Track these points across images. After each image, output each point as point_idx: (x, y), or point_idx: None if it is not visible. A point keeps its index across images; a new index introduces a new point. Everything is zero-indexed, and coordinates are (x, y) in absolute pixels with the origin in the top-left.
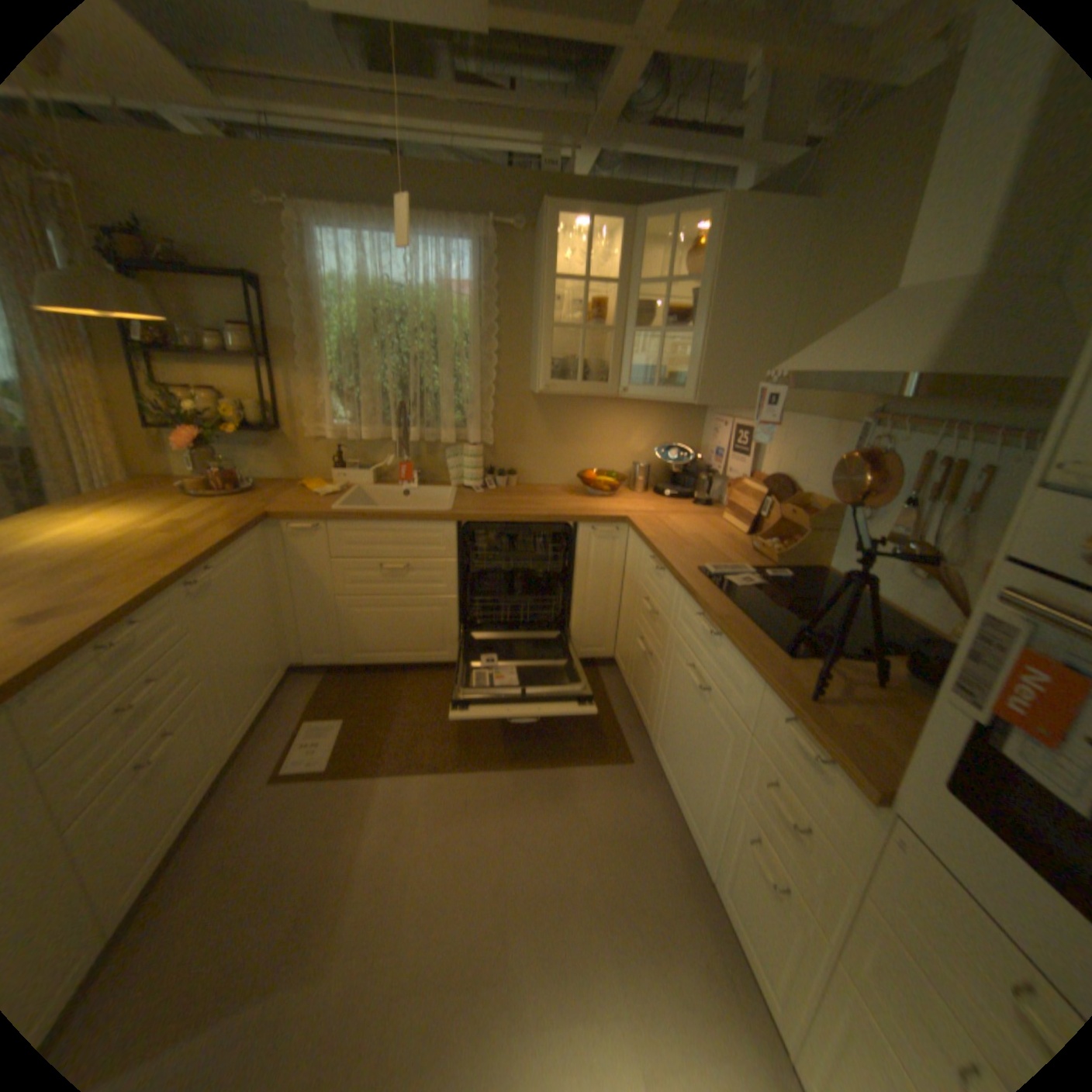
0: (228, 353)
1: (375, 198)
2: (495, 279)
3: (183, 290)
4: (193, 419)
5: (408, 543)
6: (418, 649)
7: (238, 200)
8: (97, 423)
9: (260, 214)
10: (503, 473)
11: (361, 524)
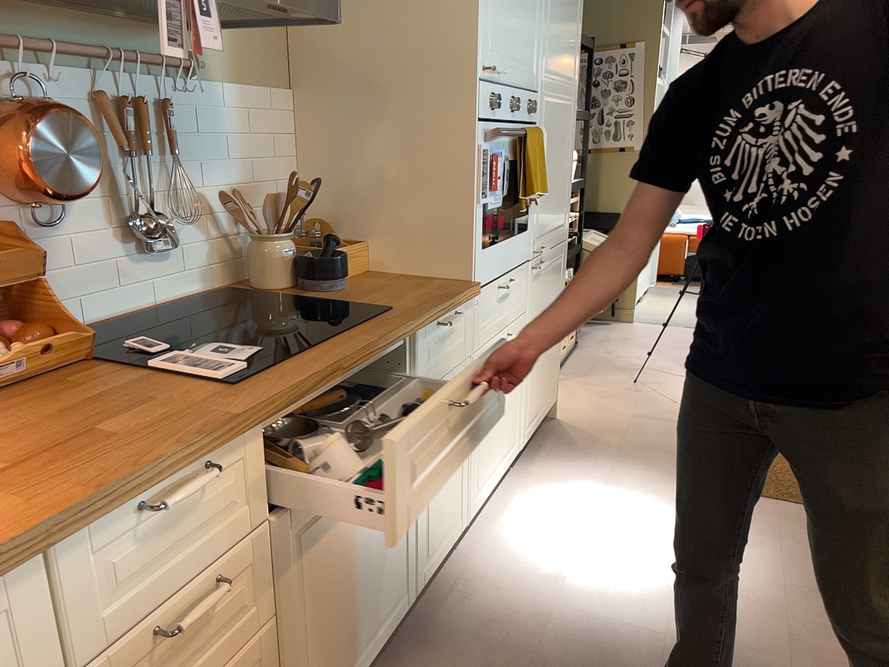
0: None
1: None
2: None
3: None
4: None
5: None
6: None
7: None
8: None
9: None
10: None
11: None
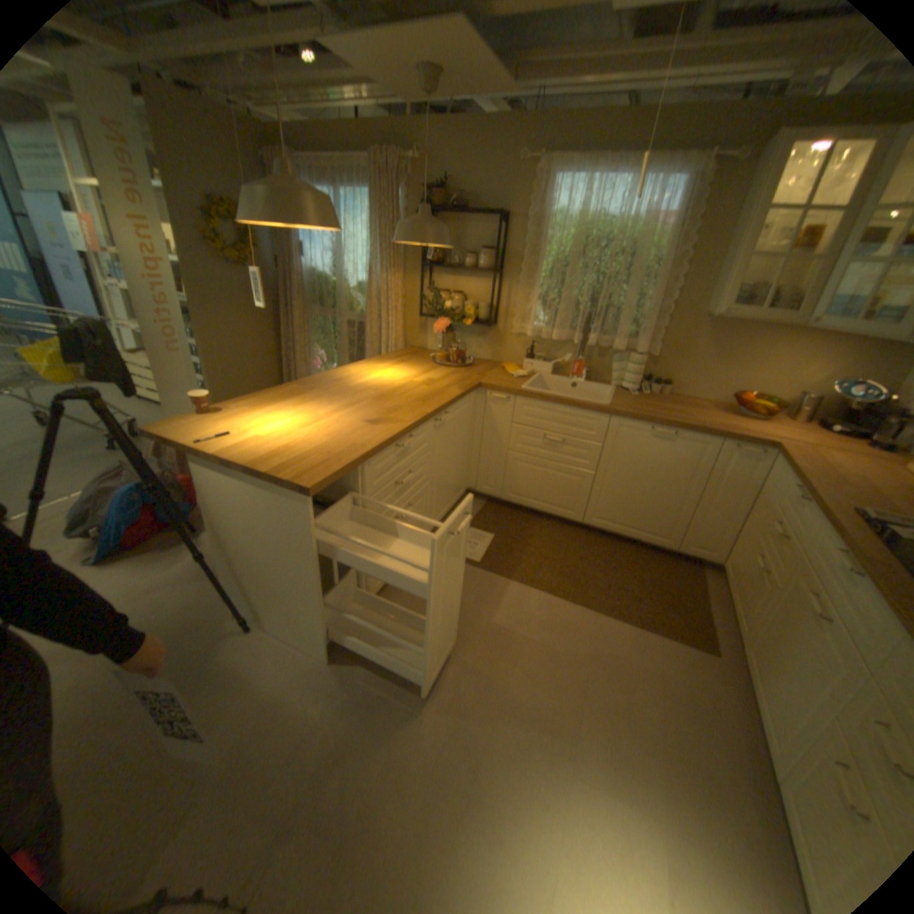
0: (477, 269)
1: (611, 144)
2: (702, 208)
3: (460, 225)
4: (448, 314)
5: (568, 424)
6: (553, 504)
7: (509, 157)
8: (396, 311)
9: (521, 166)
10: (660, 382)
11: (538, 403)
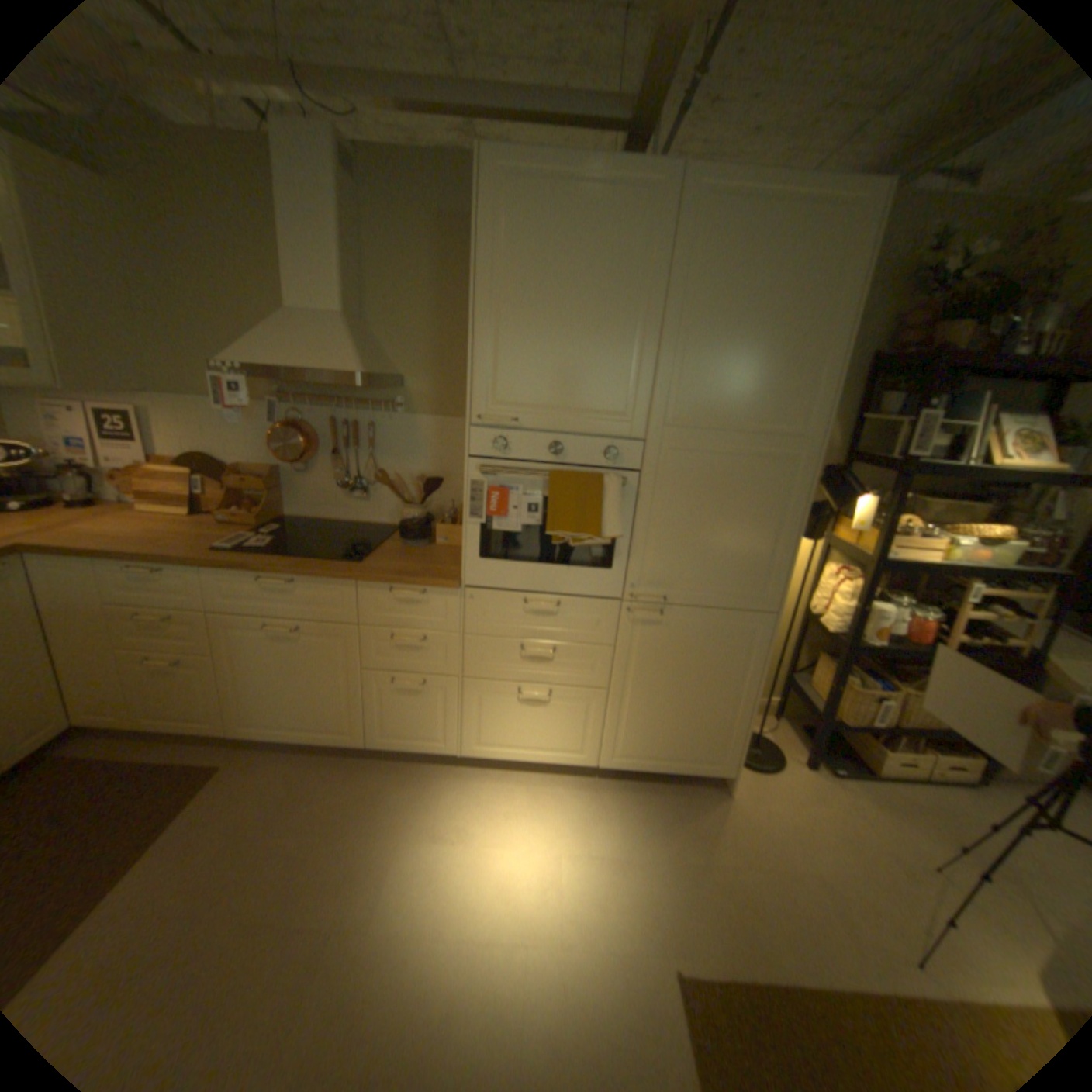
0: None
1: None
2: None
3: None
4: None
5: None
6: None
7: None
8: None
9: None
10: None
11: None
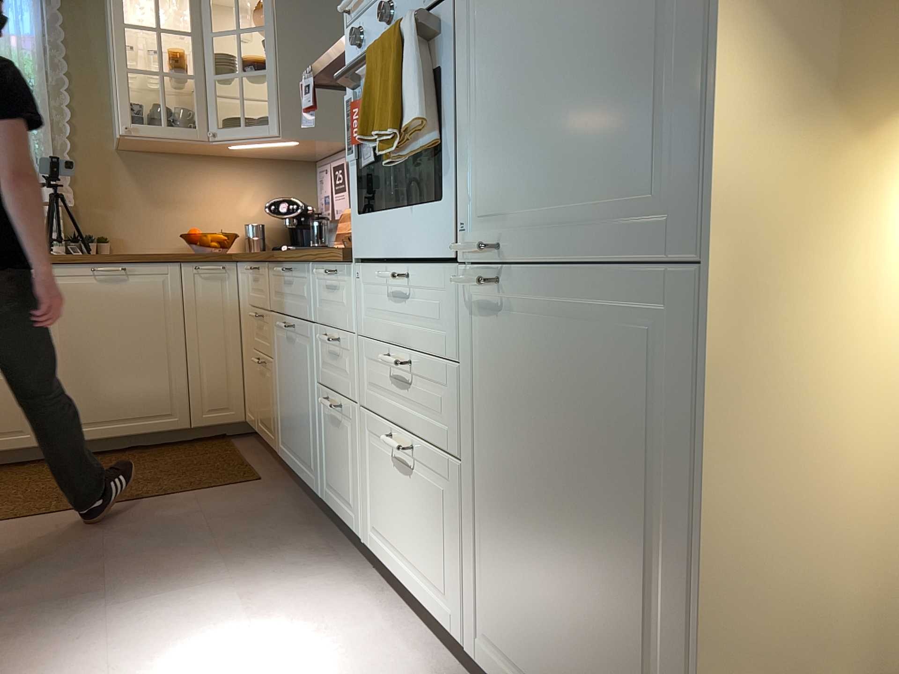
0: None
1: None
2: (61, 34)
3: None
4: None
5: None
6: None
7: None
8: None
9: None
10: (91, 238)
11: None
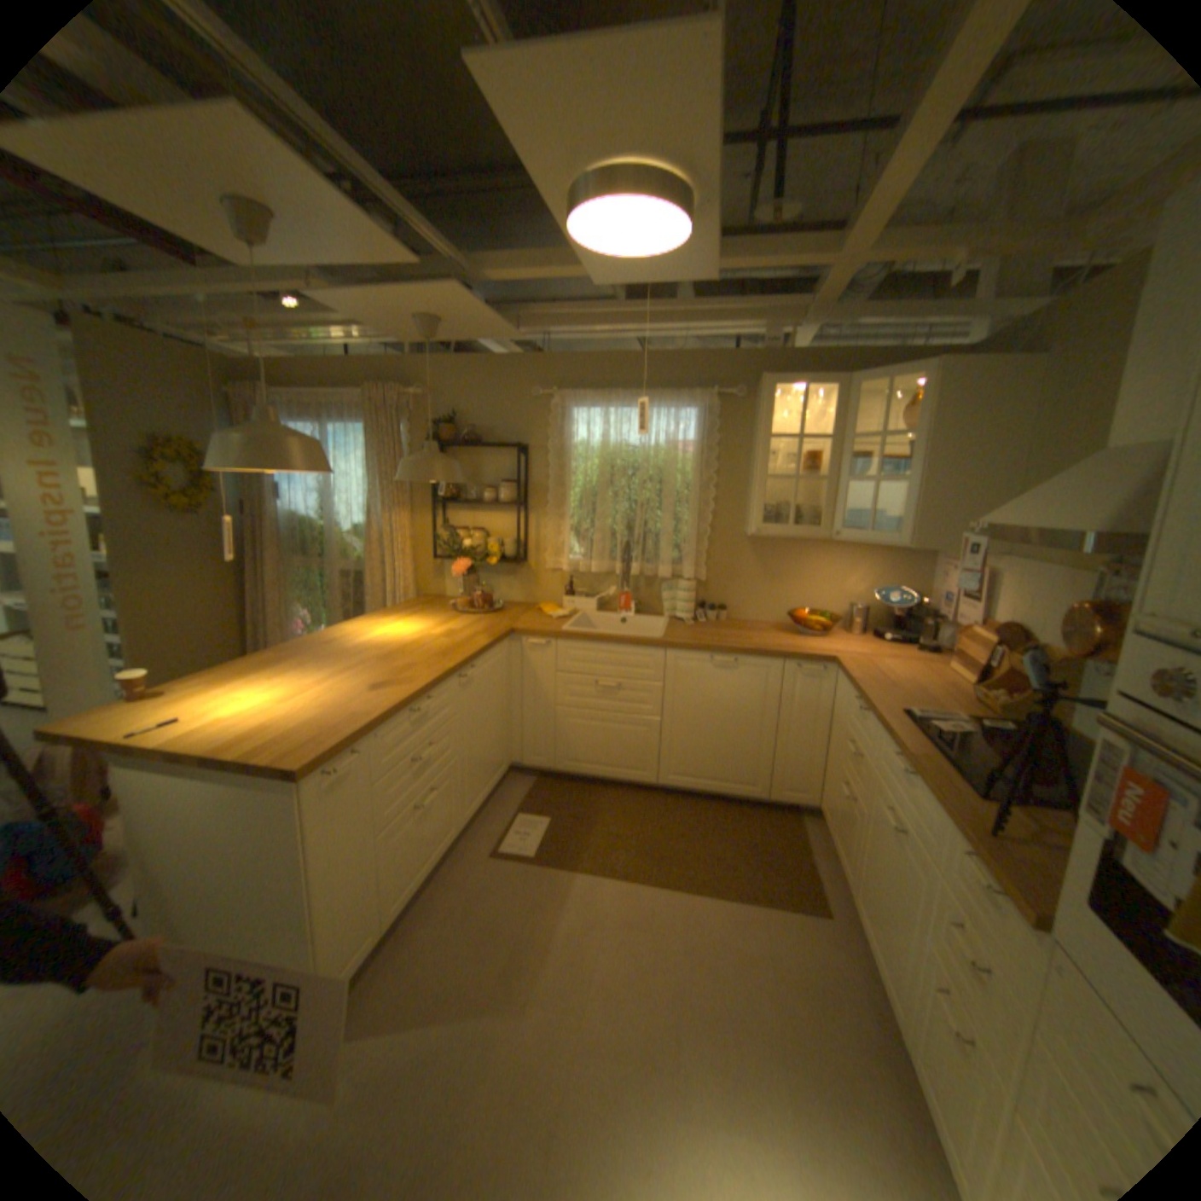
0: (499, 503)
1: (621, 382)
2: (716, 437)
3: (475, 458)
4: (469, 553)
5: (622, 665)
6: (620, 766)
7: (522, 393)
8: (405, 555)
9: (535, 402)
10: (714, 607)
11: (584, 644)
